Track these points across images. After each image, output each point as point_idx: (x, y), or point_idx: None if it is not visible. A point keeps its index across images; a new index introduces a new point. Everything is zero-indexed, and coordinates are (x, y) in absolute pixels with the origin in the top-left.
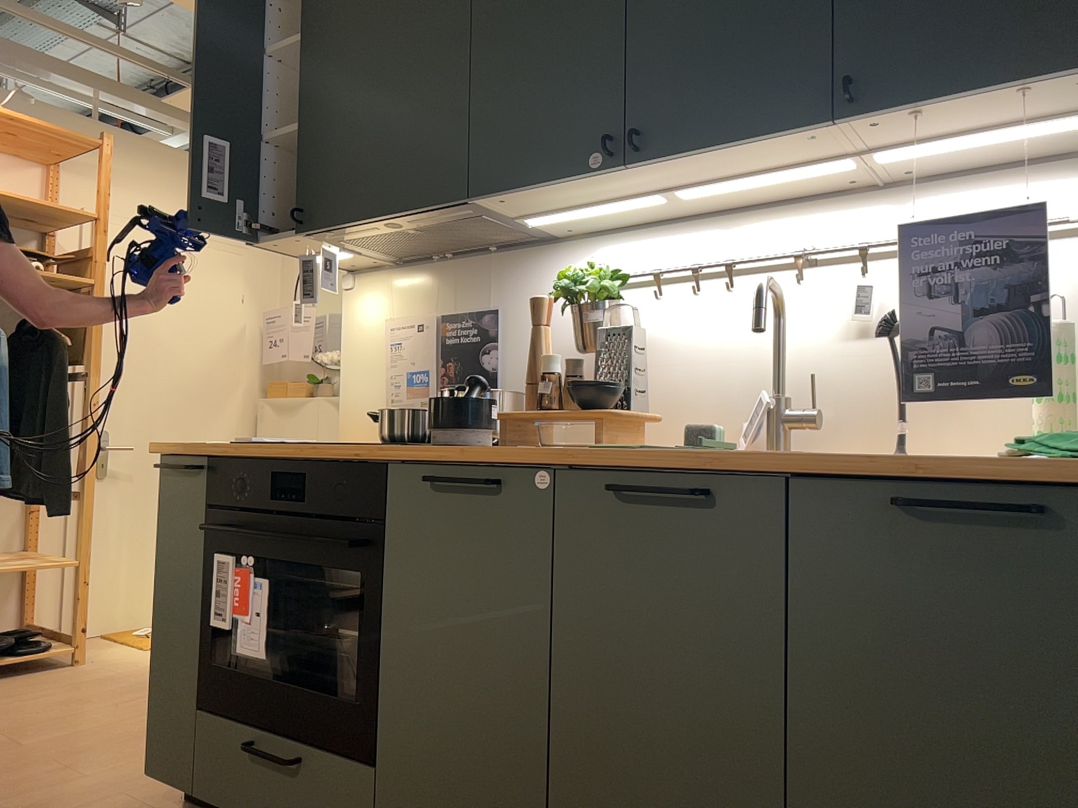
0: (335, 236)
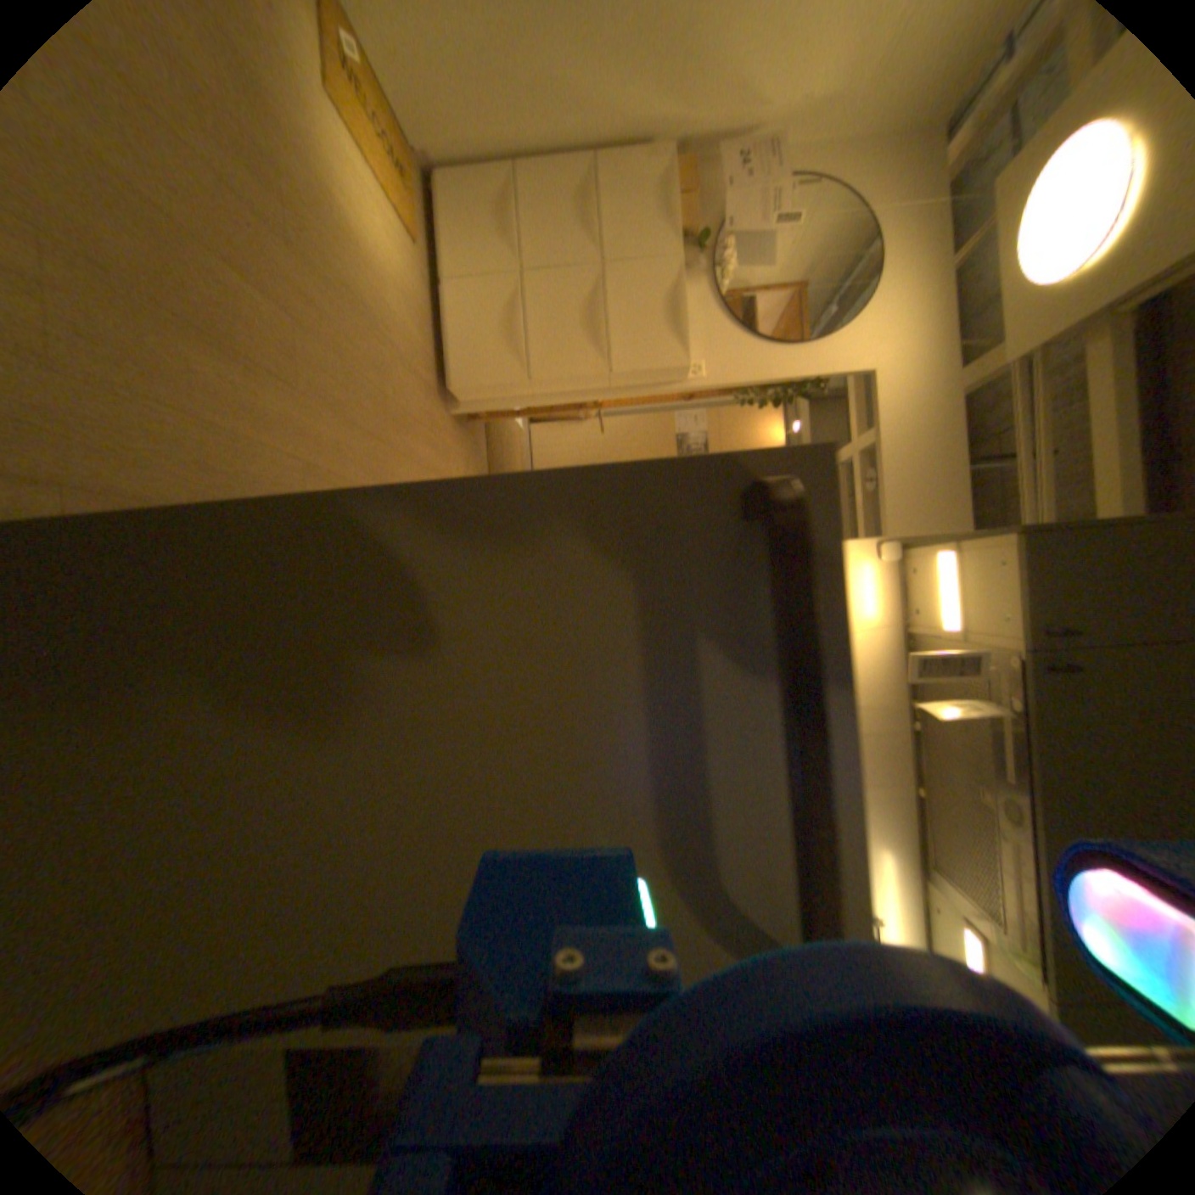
0: (1009, 694)
